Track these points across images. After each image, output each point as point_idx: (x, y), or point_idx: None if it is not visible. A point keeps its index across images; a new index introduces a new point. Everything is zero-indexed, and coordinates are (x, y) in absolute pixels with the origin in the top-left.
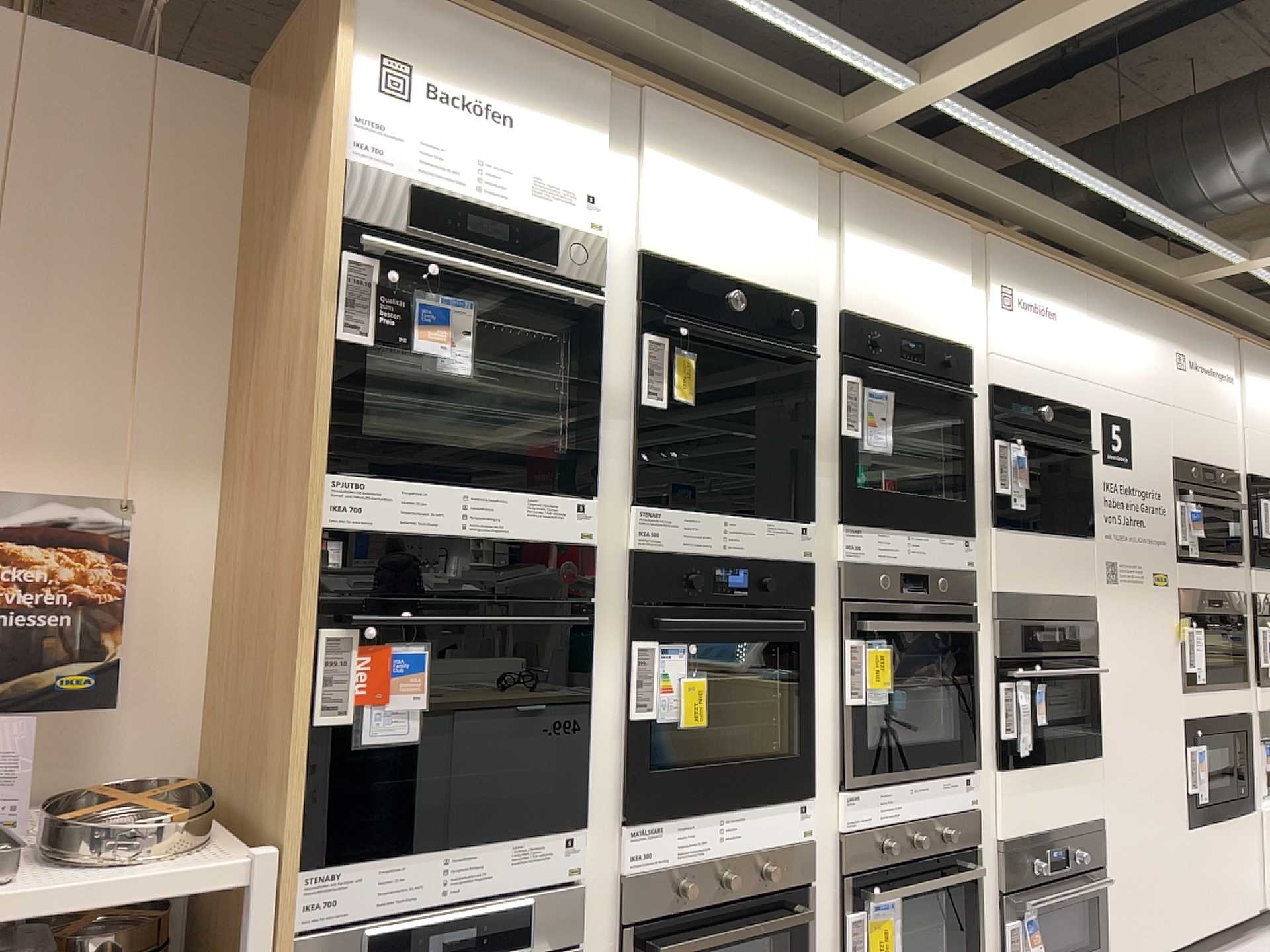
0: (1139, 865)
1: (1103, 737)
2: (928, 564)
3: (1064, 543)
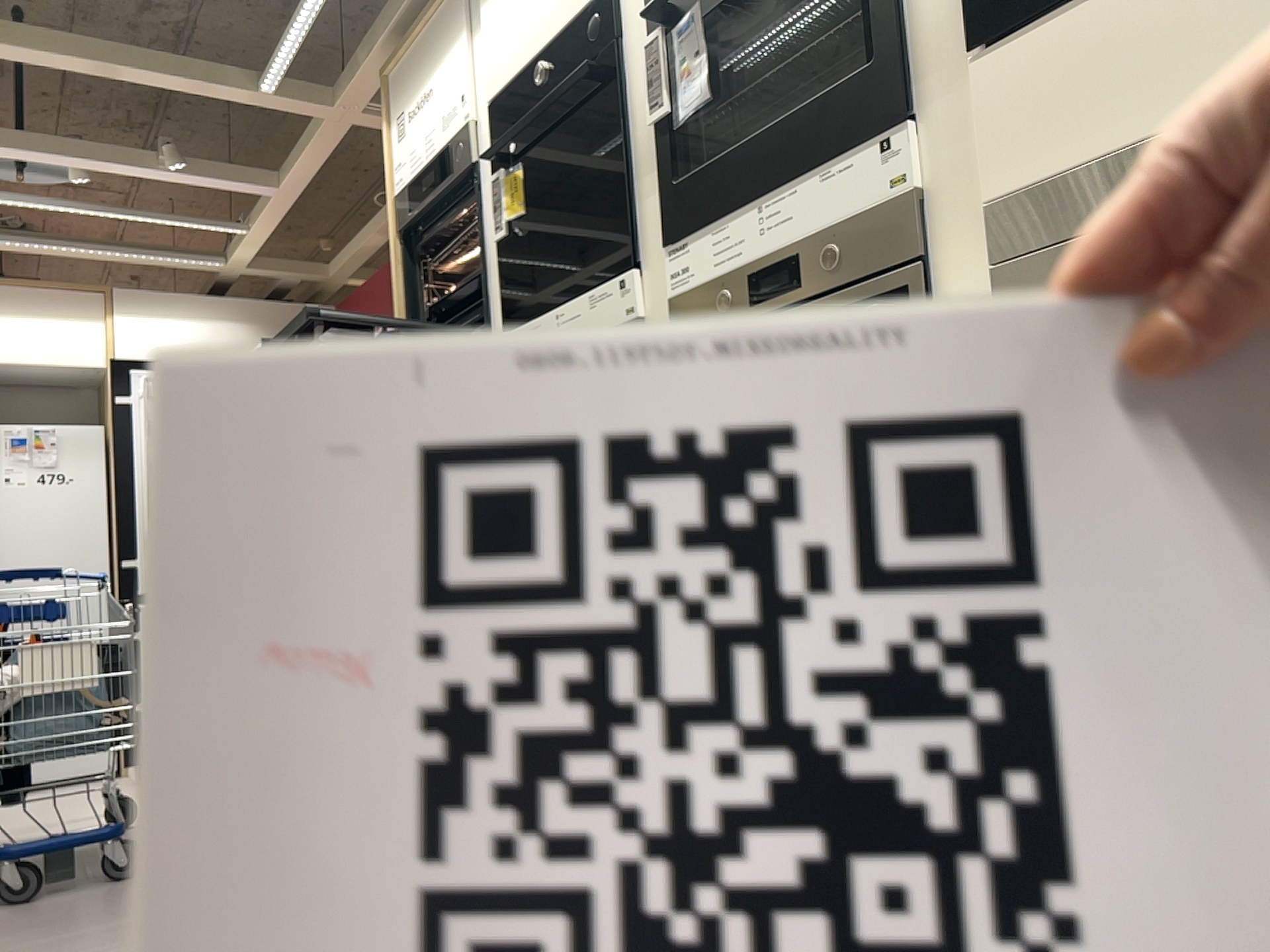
0: None
1: None
2: (800, 233)
3: None
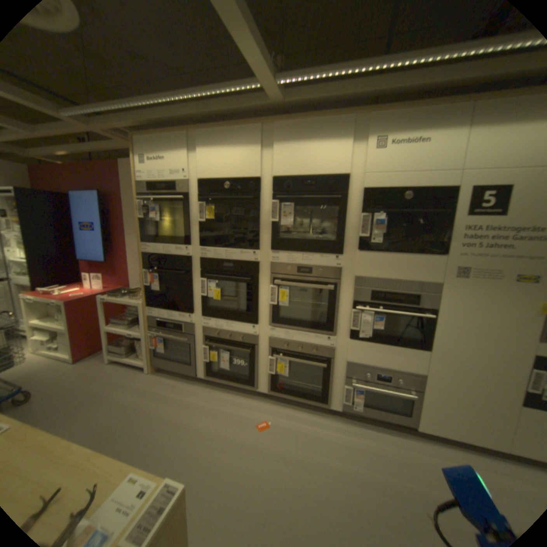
0: (458, 405)
1: (435, 346)
2: (312, 265)
3: (416, 258)
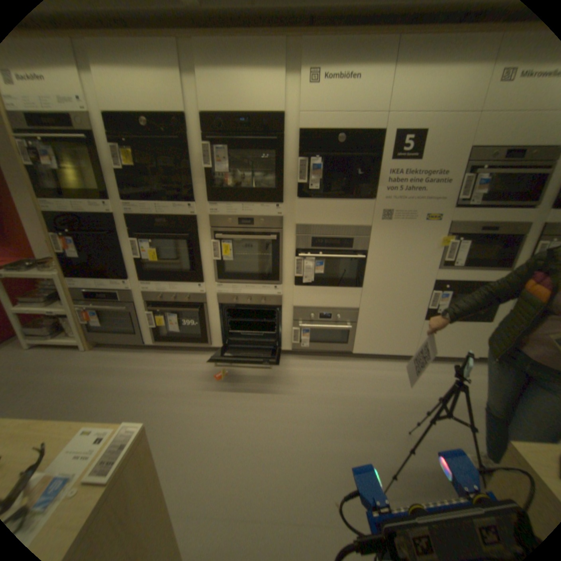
0: (382, 327)
1: (365, 282)
2: (254, 215)
3: (349, 203)
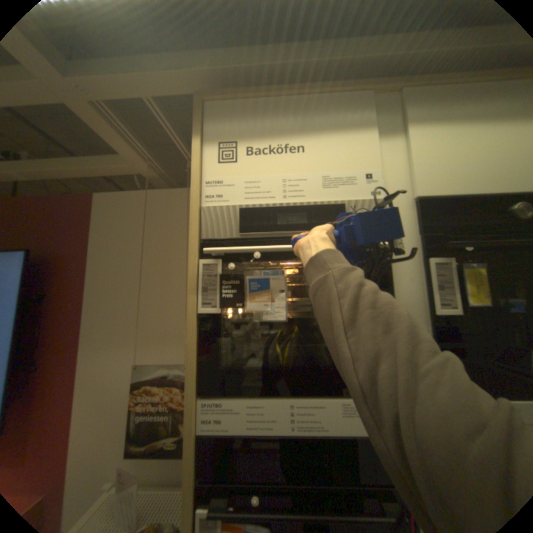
0: None
1: None
2: None
3: None
